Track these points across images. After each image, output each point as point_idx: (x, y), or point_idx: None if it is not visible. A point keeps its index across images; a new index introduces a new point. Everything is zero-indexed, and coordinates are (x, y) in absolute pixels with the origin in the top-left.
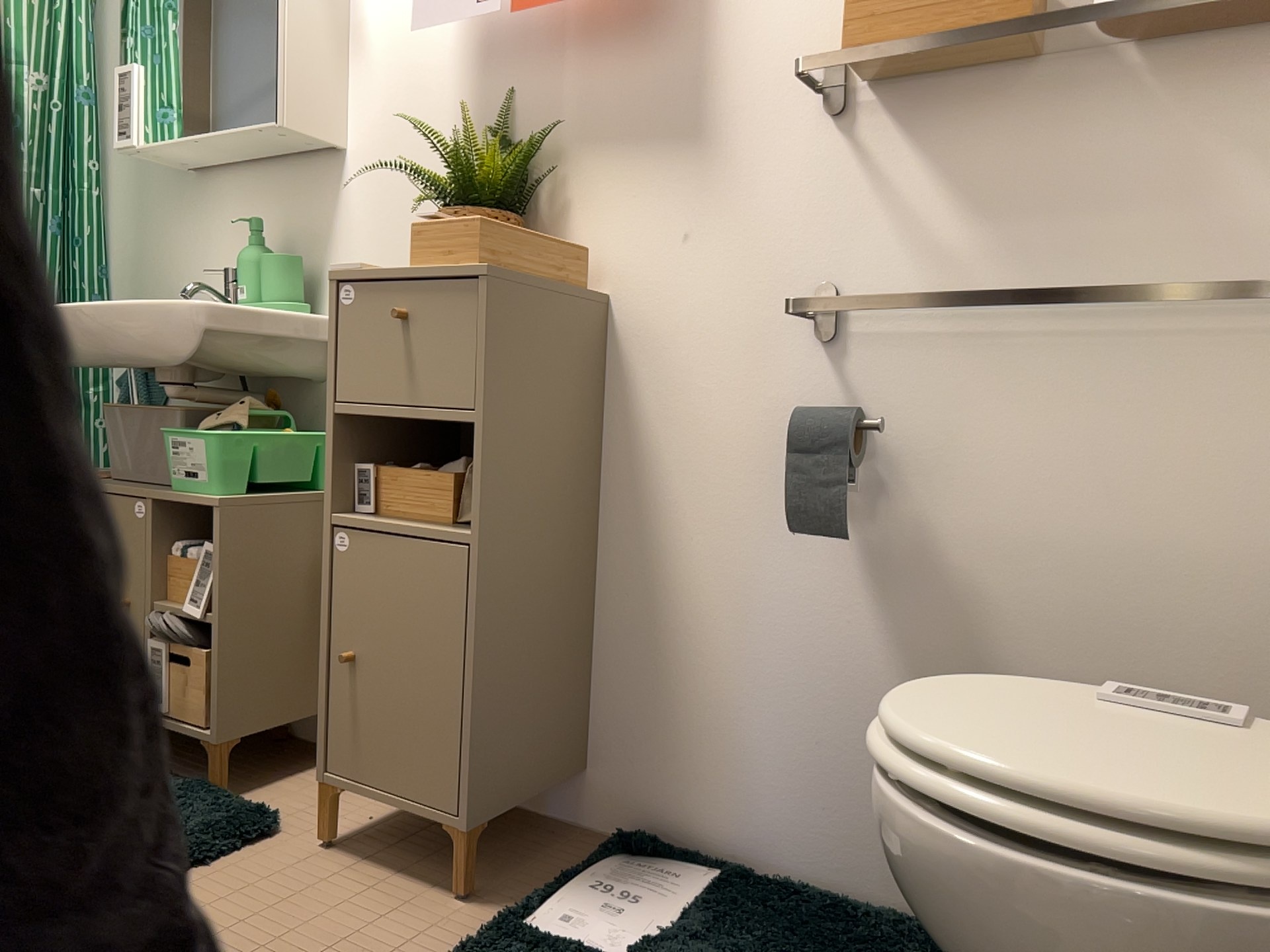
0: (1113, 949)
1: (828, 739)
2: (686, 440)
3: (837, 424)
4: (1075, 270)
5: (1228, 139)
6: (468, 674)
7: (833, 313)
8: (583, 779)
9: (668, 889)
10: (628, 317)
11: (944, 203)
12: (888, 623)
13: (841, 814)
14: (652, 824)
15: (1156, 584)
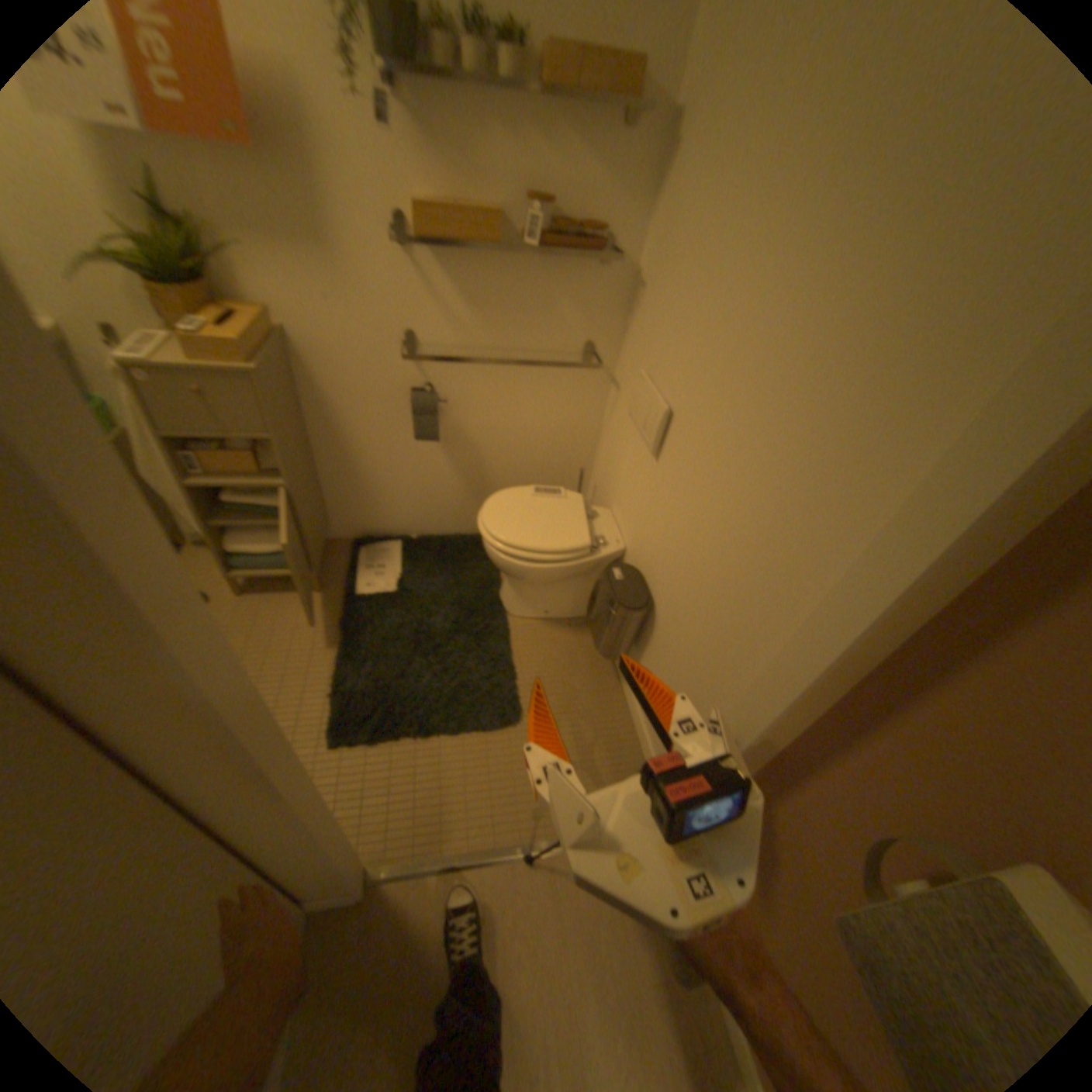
0: (550, 575)
1: (429, 494)
2: (347, 396)
3: (430, 404)
4: (509, 334)
5: (561, 290)
6: (299, 530)
7: (412, 344)
8: (328, 525)
9: (388, 557)
10: (297, 337)
11: (457, 299)
12: (447, 456)
13: (436, 513)
14: (363, 531)
15: (531, 436)
